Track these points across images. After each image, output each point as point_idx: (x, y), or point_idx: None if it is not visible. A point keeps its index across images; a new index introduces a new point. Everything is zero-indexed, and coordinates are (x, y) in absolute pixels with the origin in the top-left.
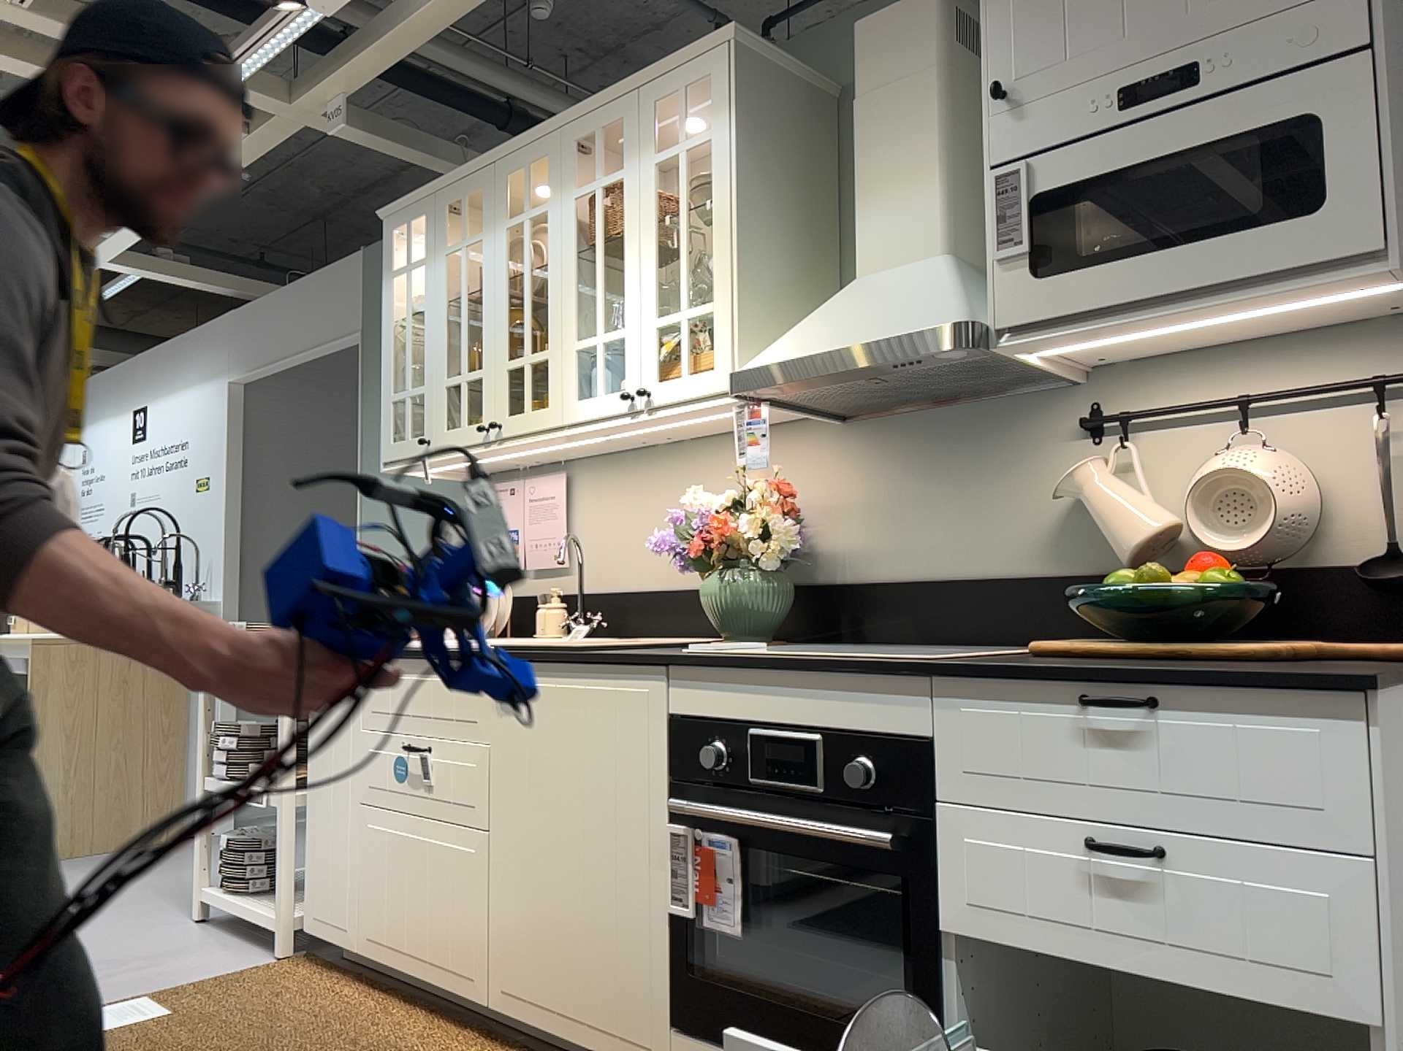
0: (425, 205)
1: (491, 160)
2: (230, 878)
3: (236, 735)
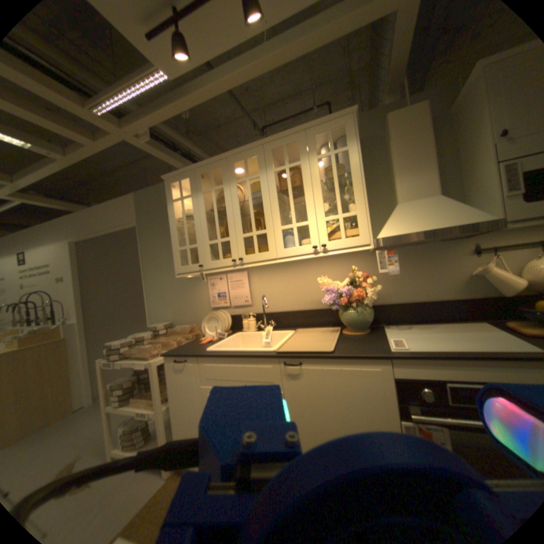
0: (188, 173)
1: (224, 155)
2: (124, 446)
3: (119, 389)
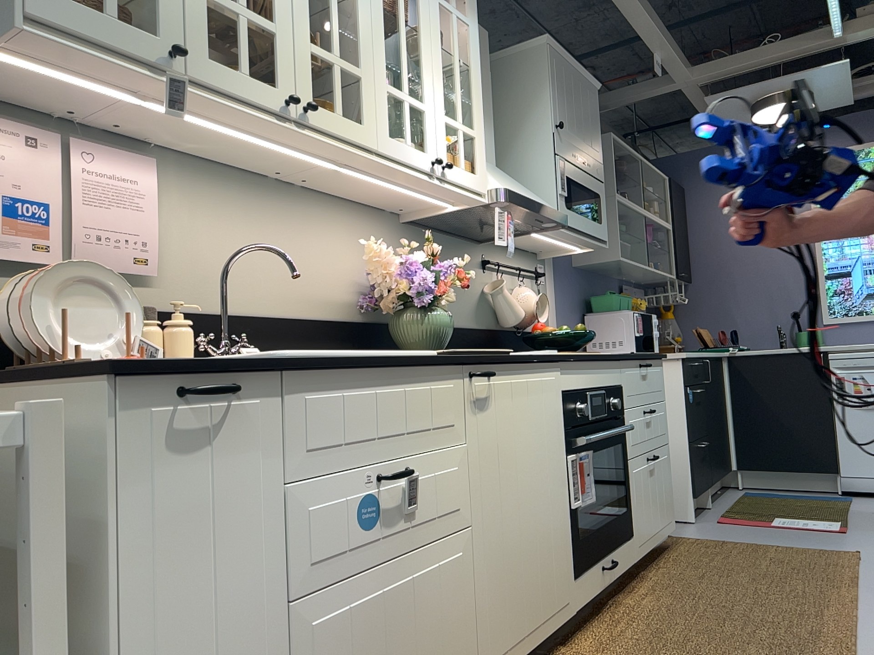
0: None
1: None
2: None
3: None
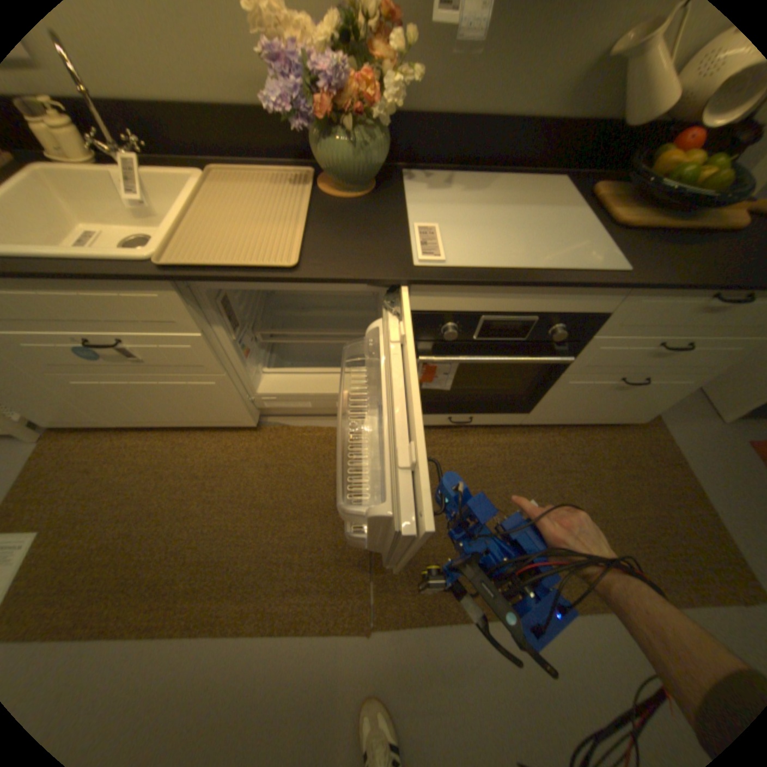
0: None
1: None
2: None
3: None
